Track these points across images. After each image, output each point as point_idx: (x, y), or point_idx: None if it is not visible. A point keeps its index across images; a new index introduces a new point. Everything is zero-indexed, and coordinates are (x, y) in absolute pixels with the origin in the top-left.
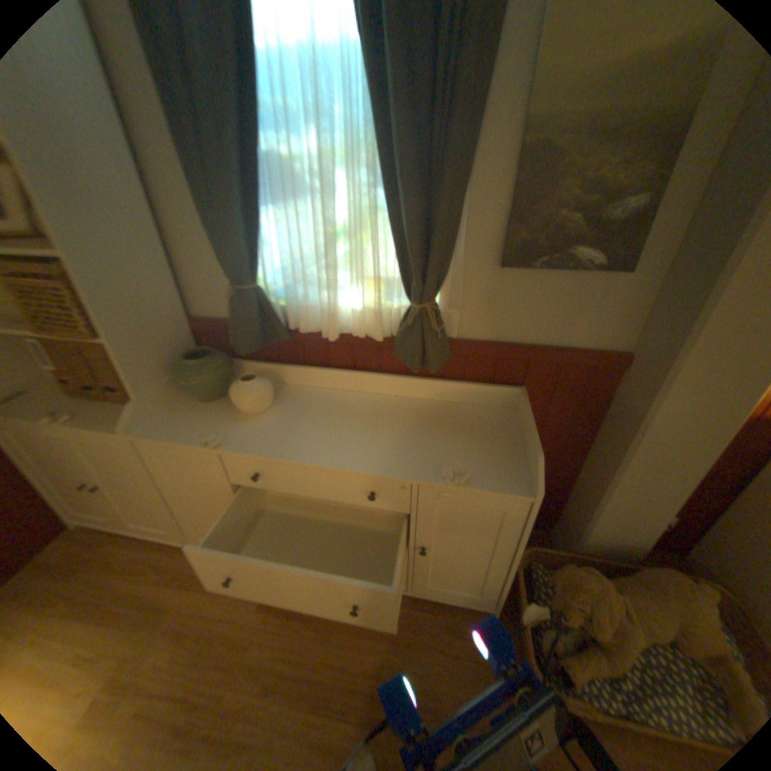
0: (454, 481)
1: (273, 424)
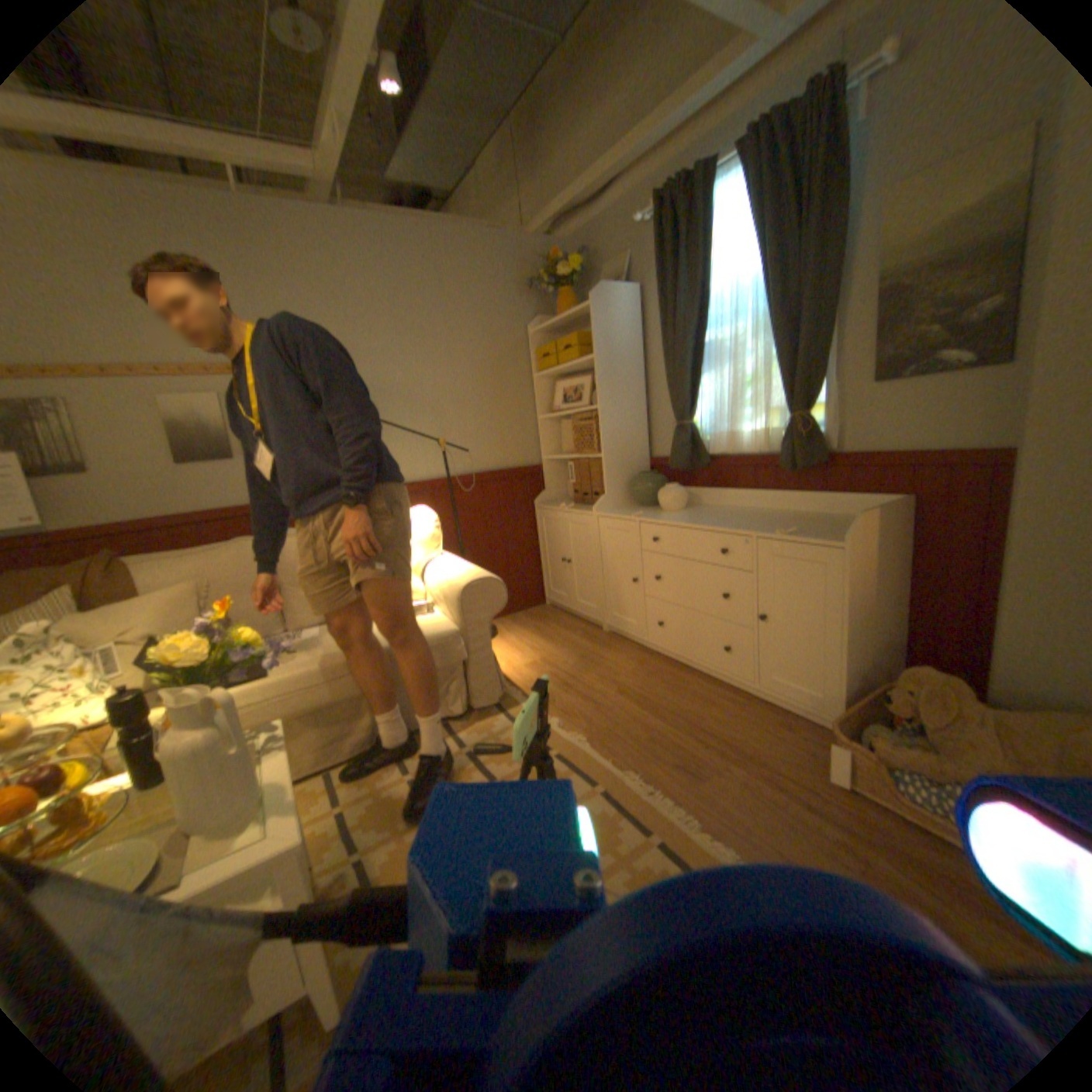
0: (782, 532)
1: (678, 514)
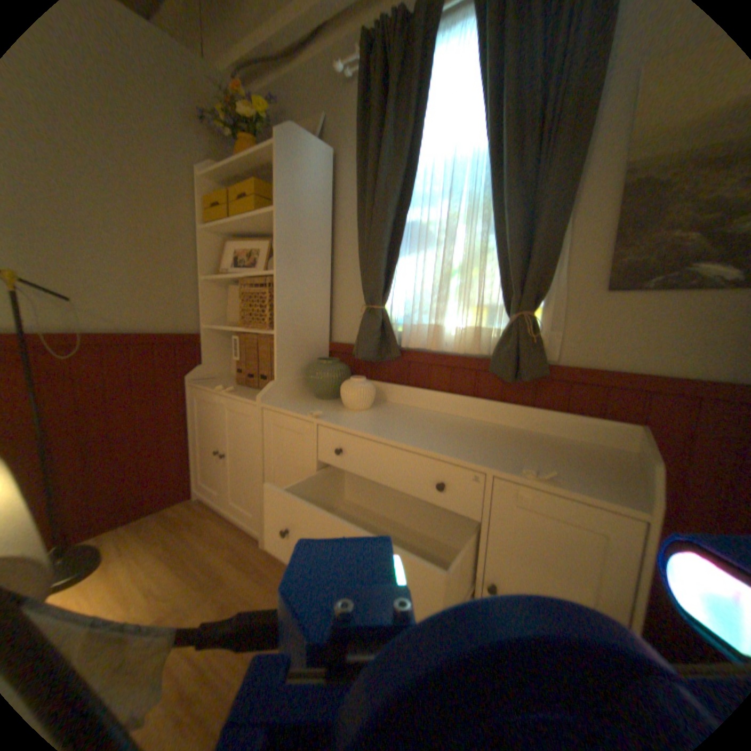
0: (538, 477)
1: (367, 417)
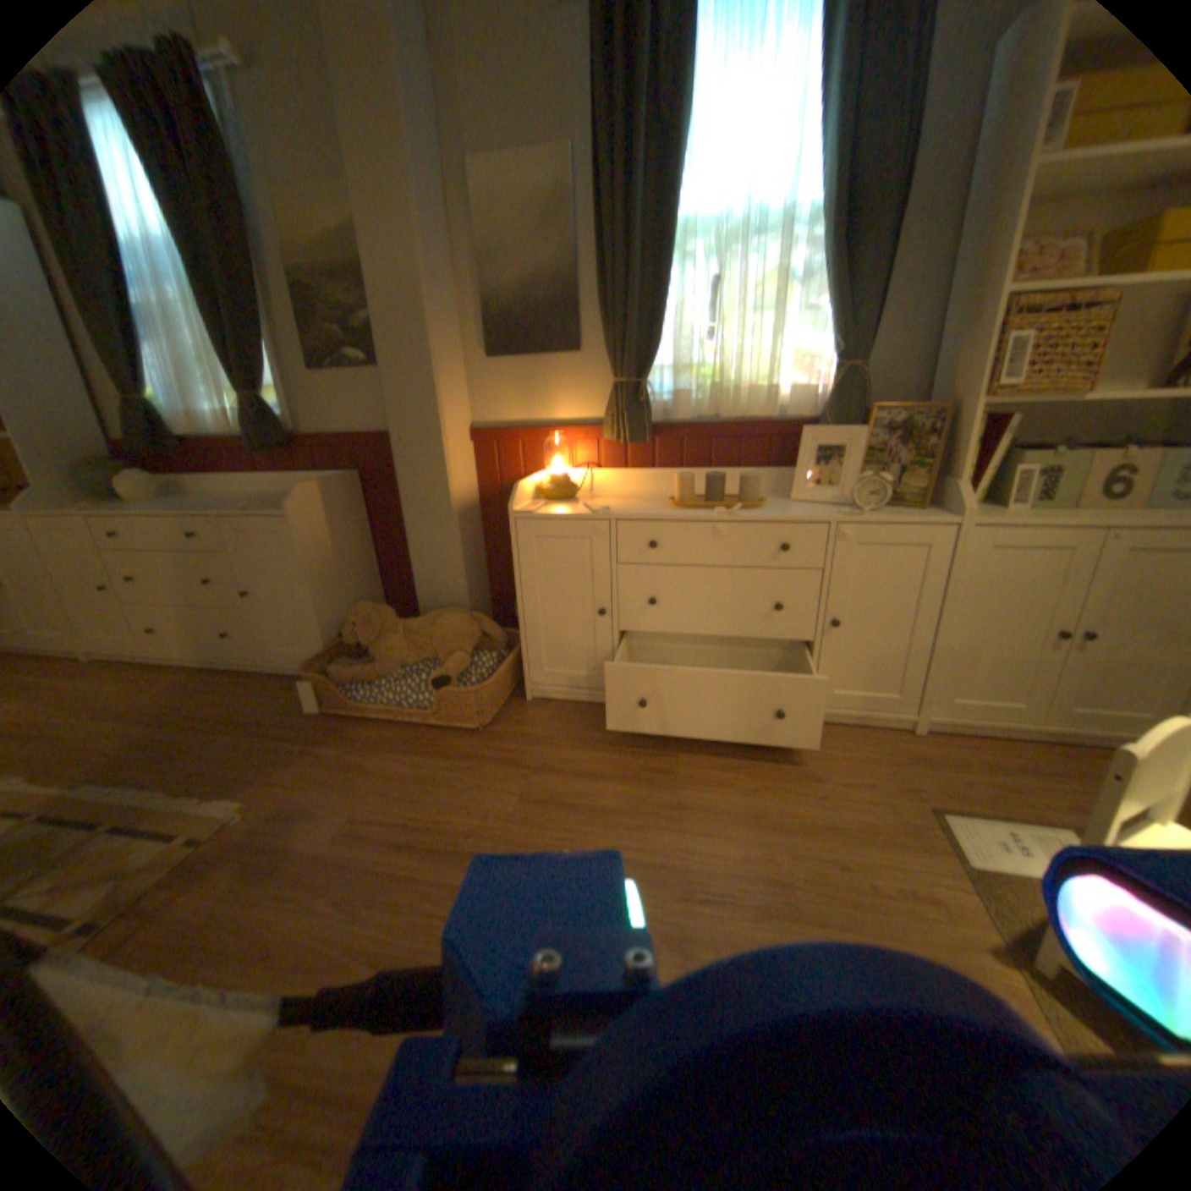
0: (235, 508)
1: (142, 504)
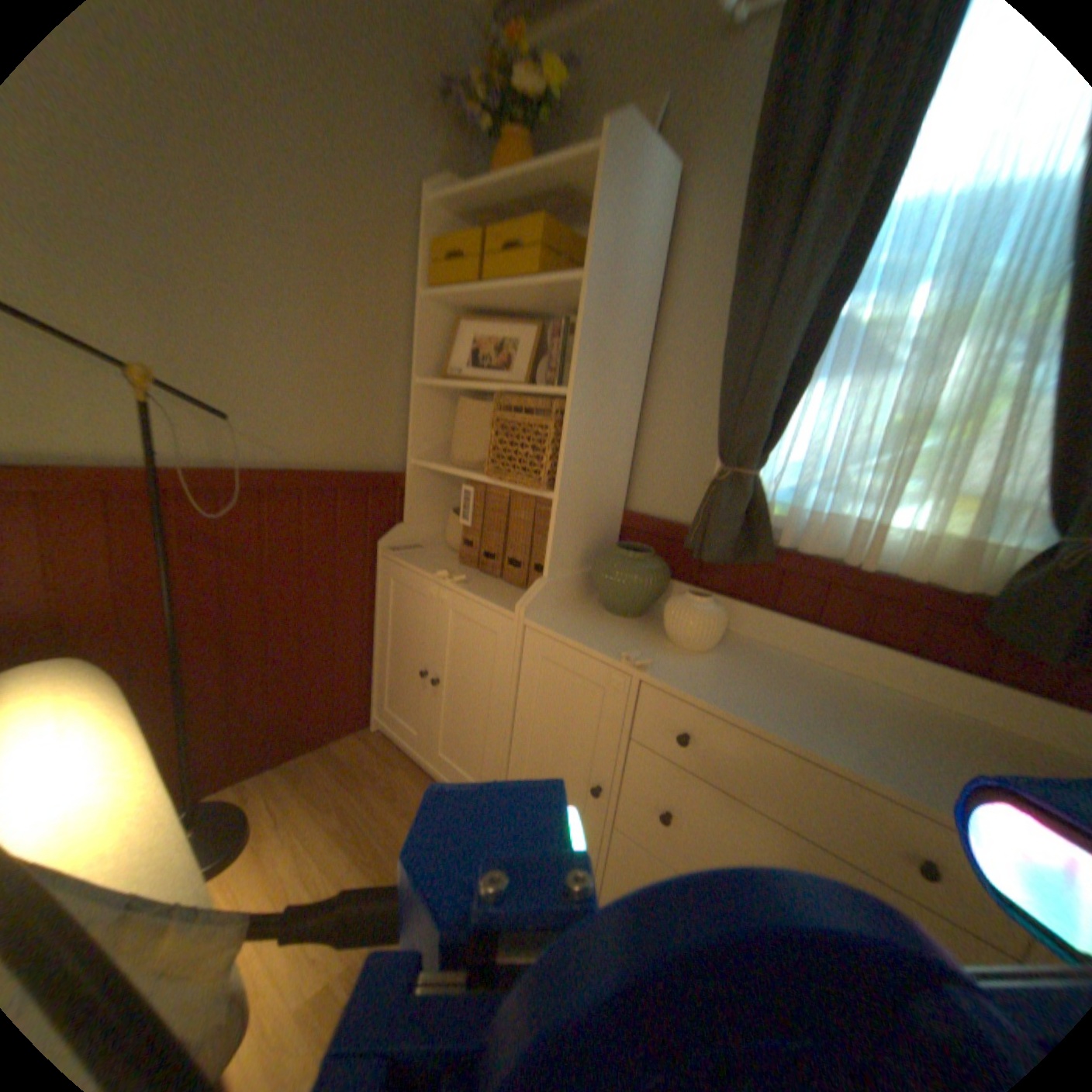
0: None
1: (725, 672)
